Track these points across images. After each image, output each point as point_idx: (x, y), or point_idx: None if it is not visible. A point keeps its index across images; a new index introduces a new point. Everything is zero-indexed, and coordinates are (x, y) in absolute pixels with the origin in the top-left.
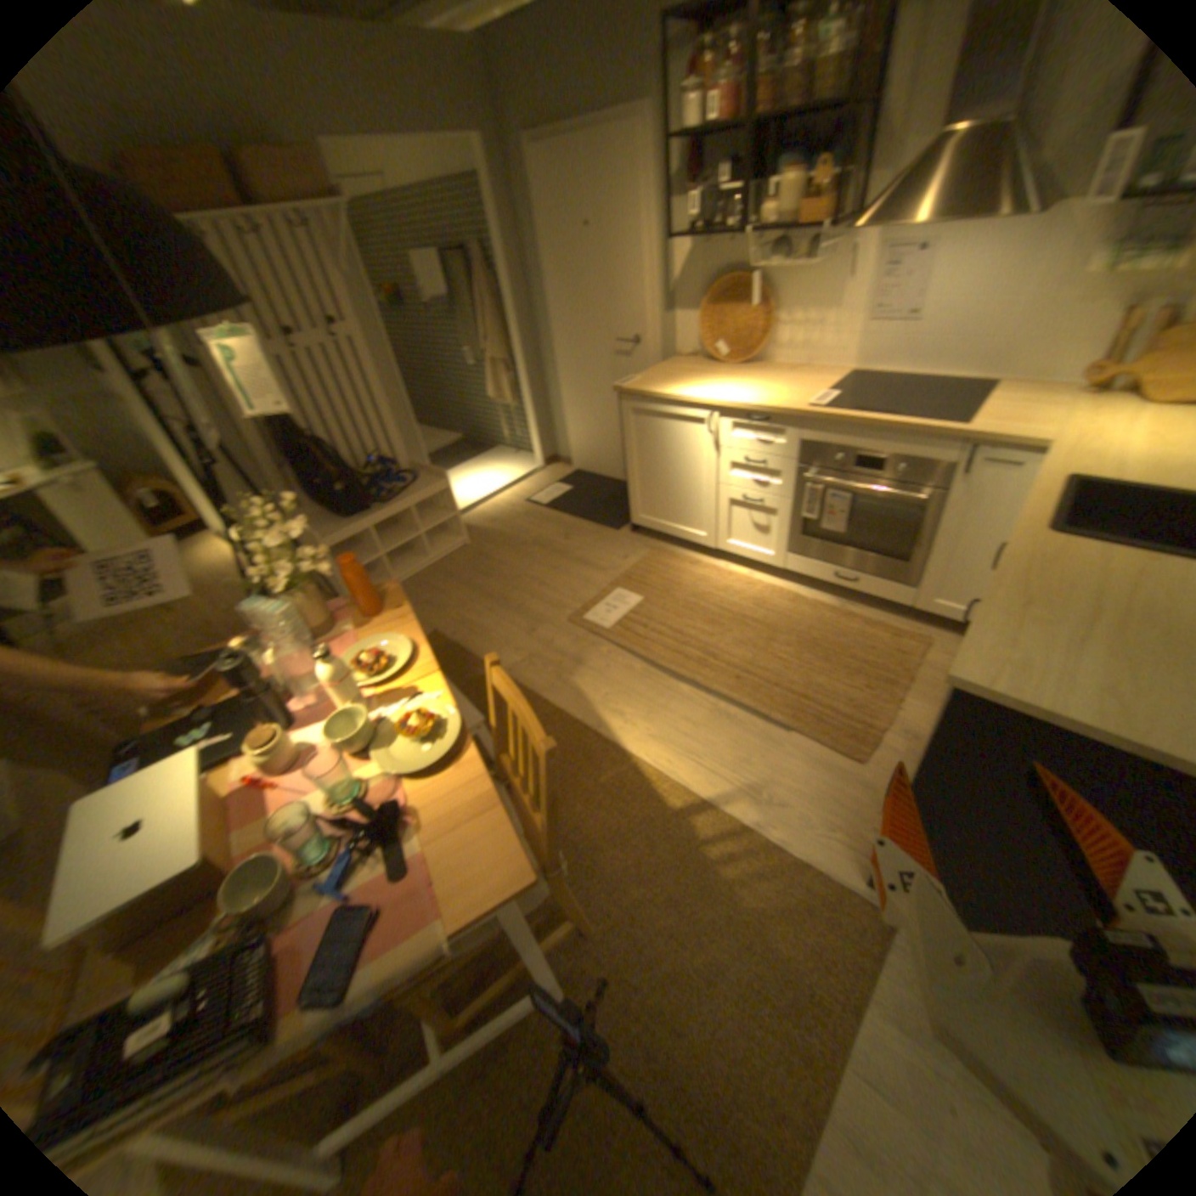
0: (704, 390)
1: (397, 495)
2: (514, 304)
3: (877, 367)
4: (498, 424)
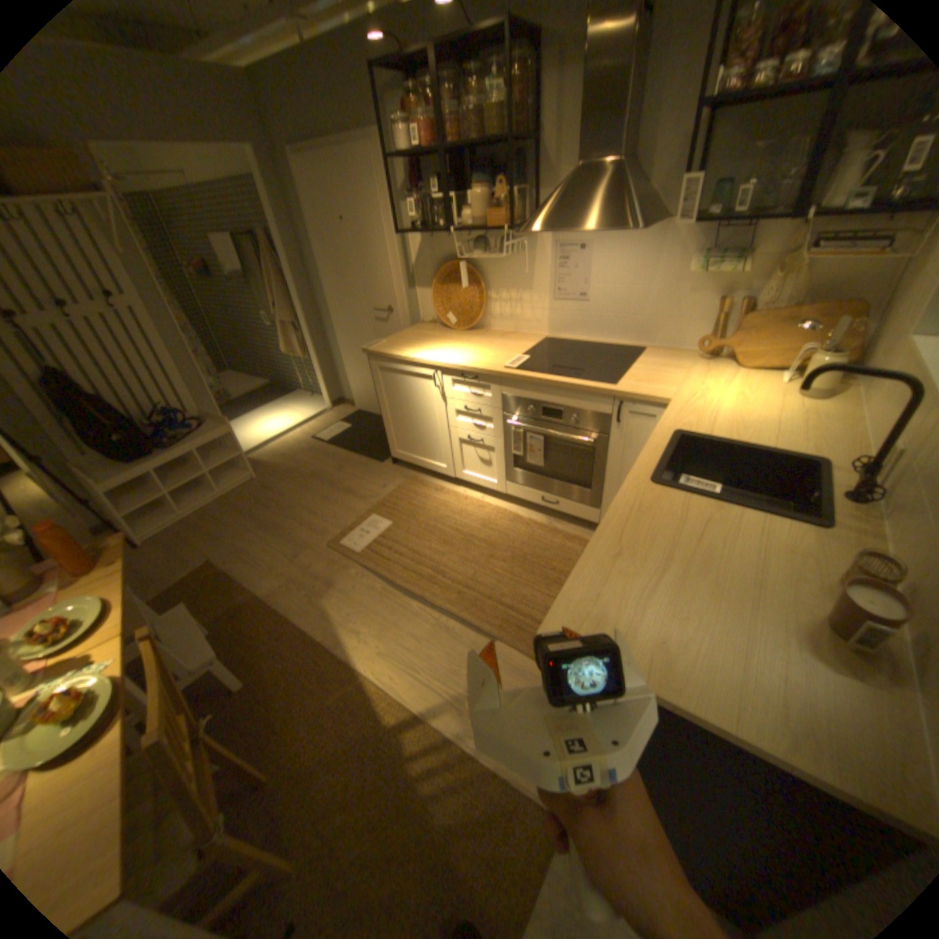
0: (430, 352)
1: (177, 441)
2: (294, 278)
3: (562, 334)
4: (293, 372)
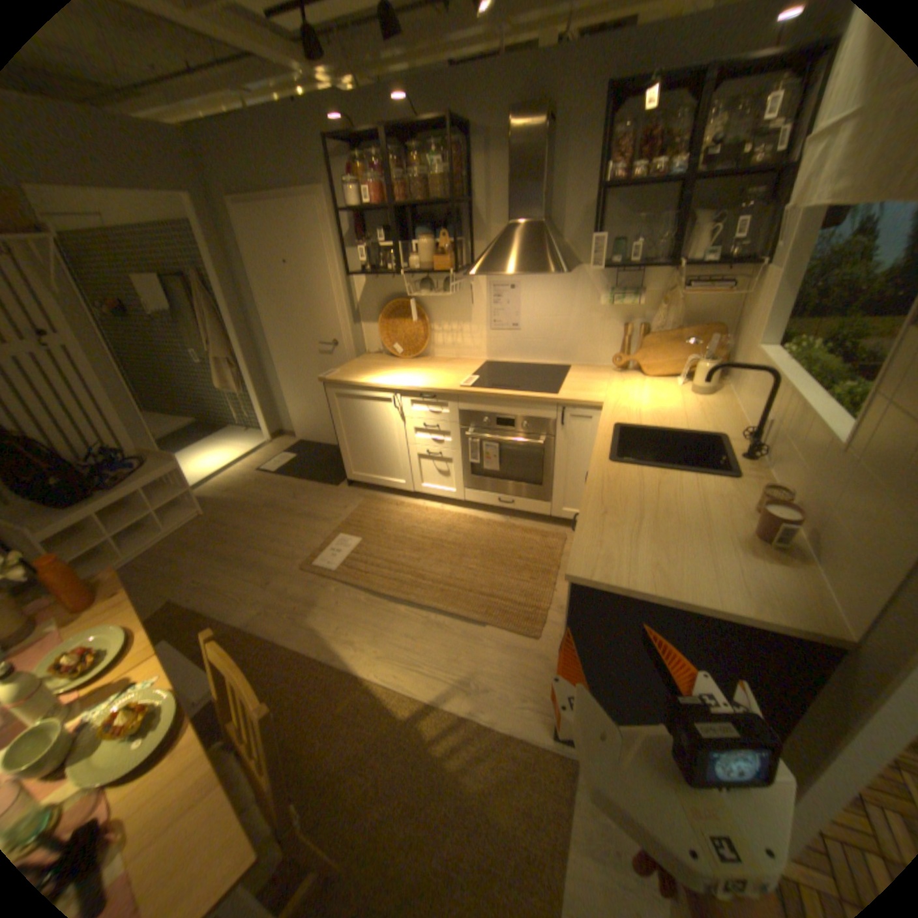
0: (386, 379)
1: (120, 482)
2: (230, 317)
3: (499, 359)
4: (225, 409)
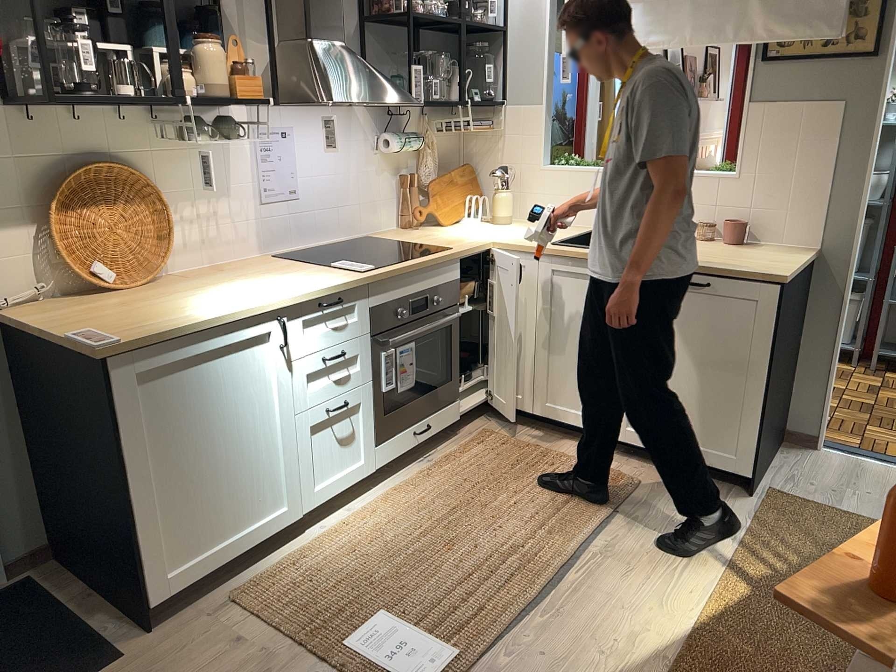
0: (232, 302)
1: None
2: None
3: (278, 249)
4: None
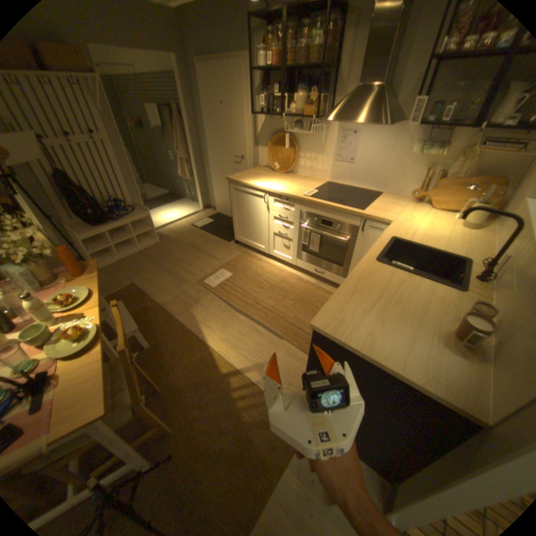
0: (263, 183)
1: (120, 218)
2: (190, 134)
3: (337, 181)
4: (183, 188)
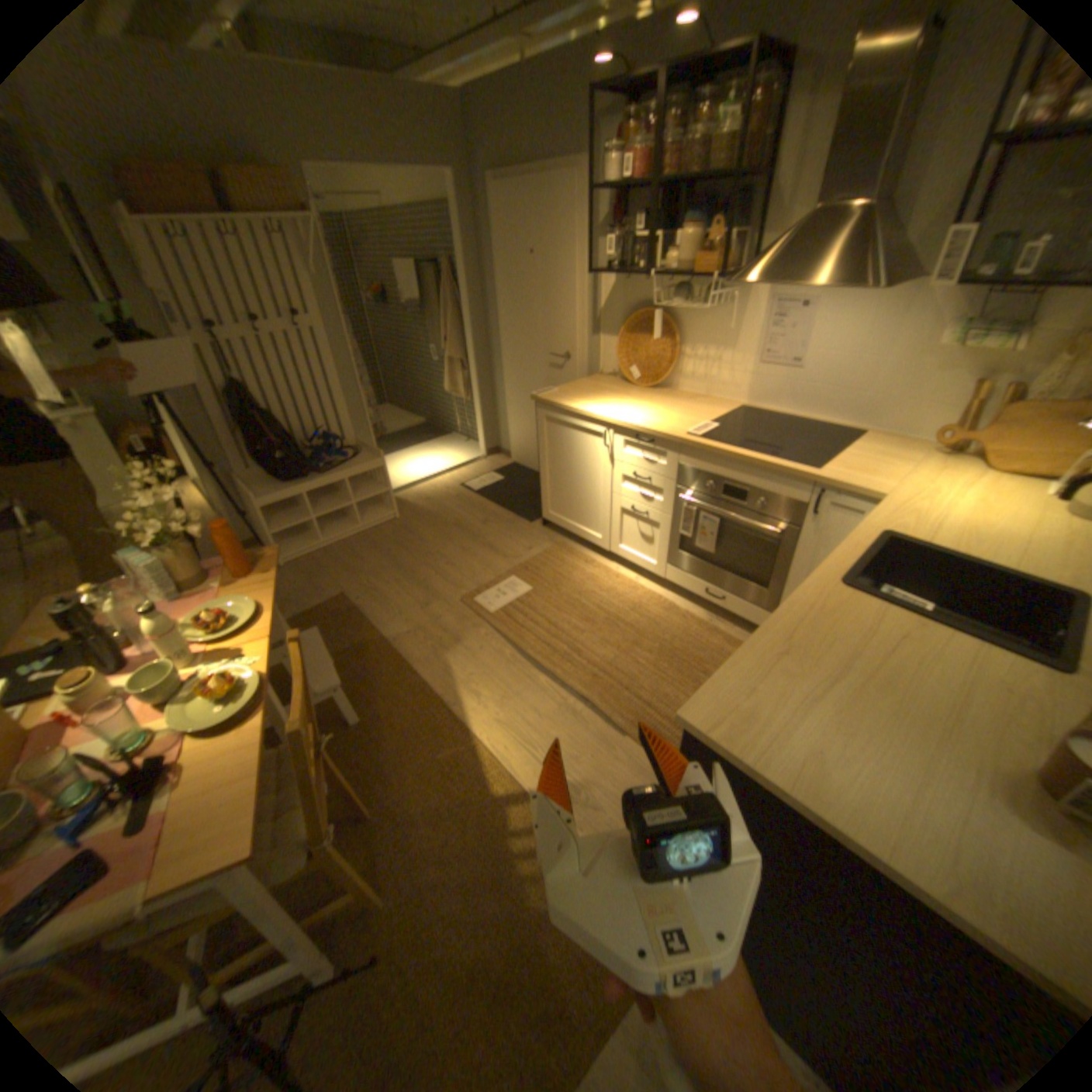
0: (604, 408)
1: (333, 468)
2: (471, 313)
3: (763, 404)
4: (453, 414)
